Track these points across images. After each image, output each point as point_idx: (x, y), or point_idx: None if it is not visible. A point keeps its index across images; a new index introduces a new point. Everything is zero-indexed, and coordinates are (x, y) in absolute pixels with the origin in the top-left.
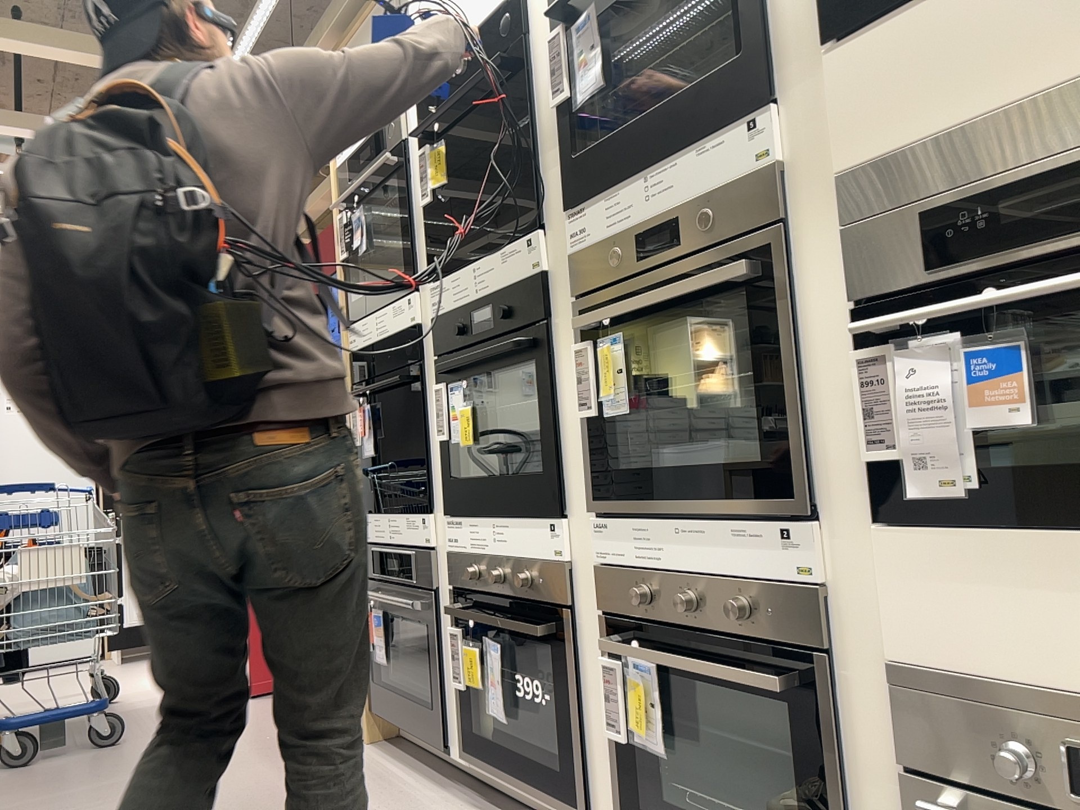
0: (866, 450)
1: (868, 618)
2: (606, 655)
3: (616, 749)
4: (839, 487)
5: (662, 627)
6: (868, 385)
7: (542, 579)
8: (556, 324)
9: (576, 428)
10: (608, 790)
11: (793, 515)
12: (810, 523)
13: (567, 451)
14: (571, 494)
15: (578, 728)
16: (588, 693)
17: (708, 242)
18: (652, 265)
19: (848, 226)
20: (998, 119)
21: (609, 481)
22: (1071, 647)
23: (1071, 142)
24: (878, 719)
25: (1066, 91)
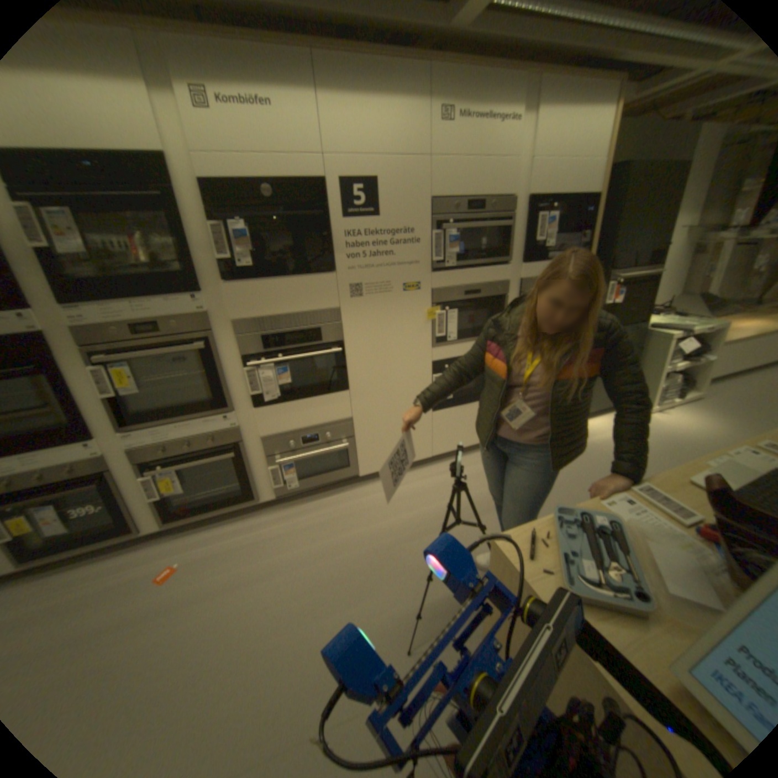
0: (249, 393)
1: (250, 430)
2: (136, 479)
3: (148, 505)
4: (238, 402)
5: (167, 458)
6: (248, 378)
7: (80, 468)
8: (57, 358)
9: (90, 403)
10: (145, 519)
11: (225, 412)
12: (230, 413)
13: (84, 413)
14: (92, 430)
15: (122, 510)
16: (124, 496)
17: (174, 333)
18: (139, 337)
19: (237, 336)
20: (274, 315)
21: (126, 419)
22: (298, 421)
23: (293, 326)
24: (255, 450)
25: (289, 313)
